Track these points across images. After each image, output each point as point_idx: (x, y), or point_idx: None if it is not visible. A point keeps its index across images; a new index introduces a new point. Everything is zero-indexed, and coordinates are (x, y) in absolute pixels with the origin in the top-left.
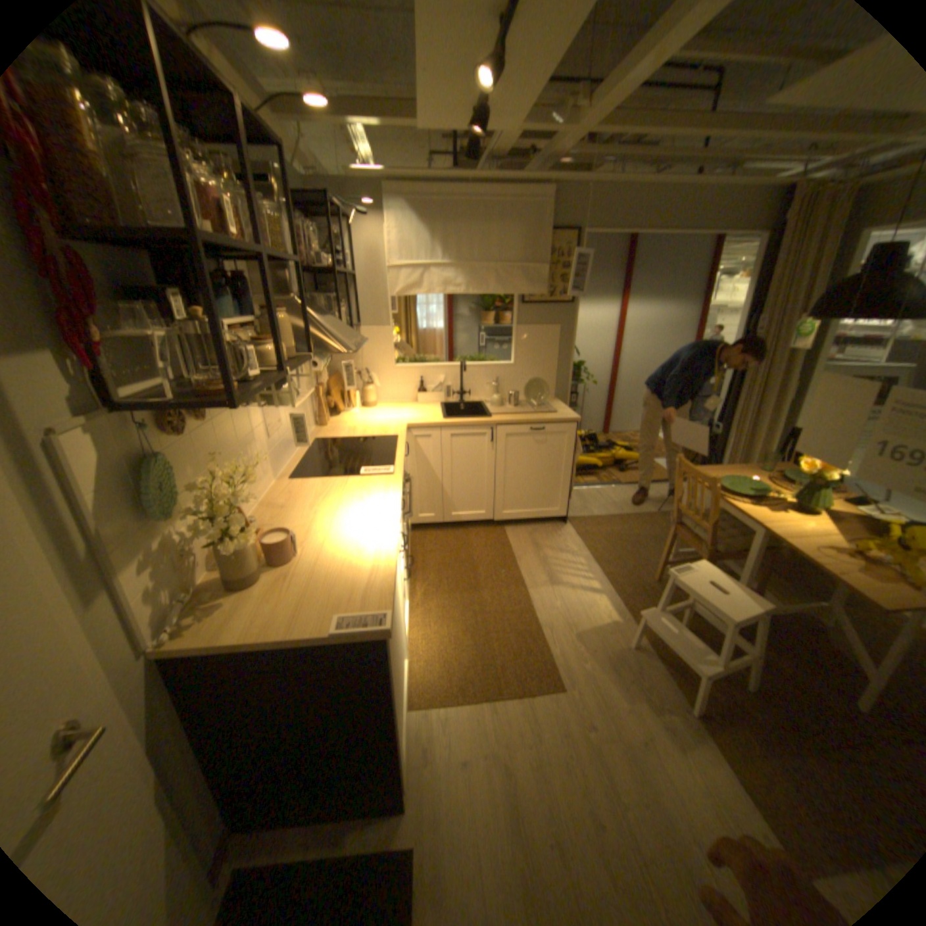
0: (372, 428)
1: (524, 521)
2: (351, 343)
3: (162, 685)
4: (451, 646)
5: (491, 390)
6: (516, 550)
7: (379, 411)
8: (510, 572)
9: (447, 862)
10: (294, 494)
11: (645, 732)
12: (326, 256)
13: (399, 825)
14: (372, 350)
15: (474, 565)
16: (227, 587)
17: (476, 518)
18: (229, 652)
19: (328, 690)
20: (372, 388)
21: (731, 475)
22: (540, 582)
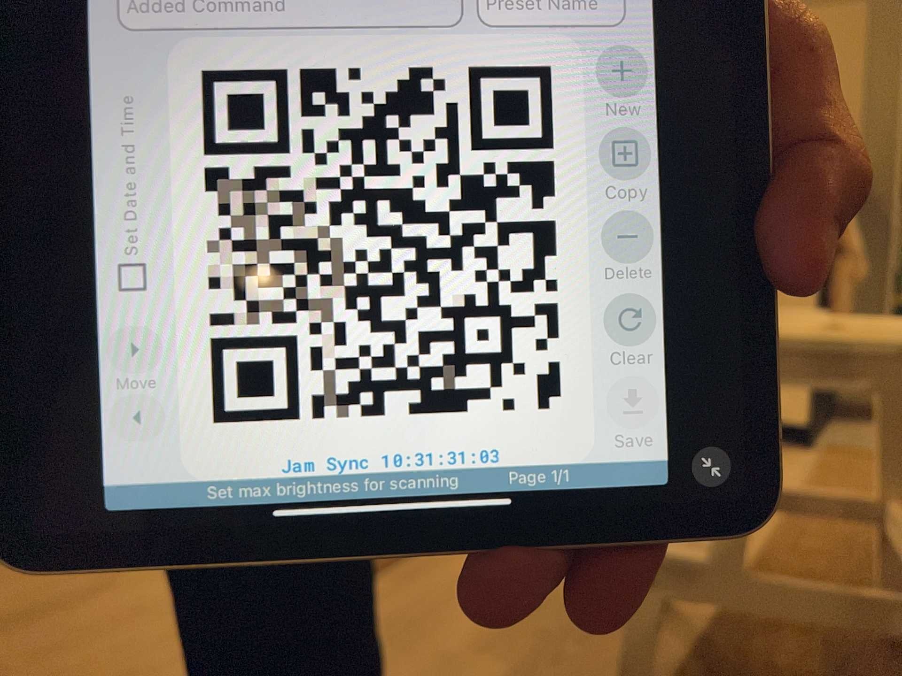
0: None
1: None
2: None
3: None
4: None
5: None
6: None
7: None
8: None
9: None
10: None
11: None
12: None
13: None
14: None
15: None
16: None
17: None
18: None
19: None
20: None
21: None
22: None
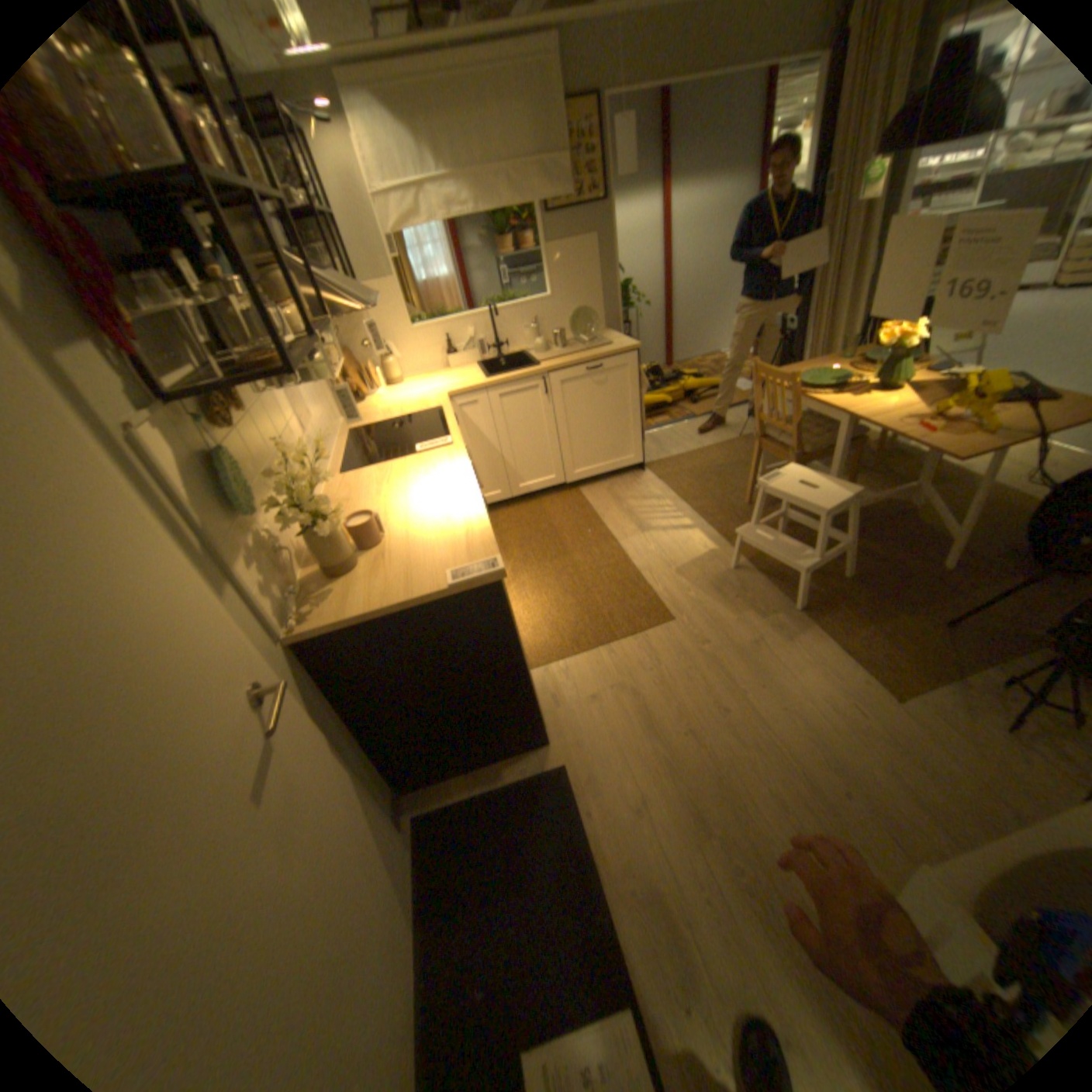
0: (410, 406)
1: (599, 478)
2: (367, 298)
3: (304, 669)
4: (555, 609)
5: (532, 335)
6: (597, 509)
7: (410, 386)
8: (596, 530)
9: (597, 767)
10: (355, 486)
11: (754, 633)
12: (296, 193)
13: (547, 753)
14: (380, 313)
15: (557, 533)
16: (329, 576)
17: (547, 486)
18: (357, 626)
19: (459, 643)
20: (394, 361)
21: (811, 371)
22: (630, 533)
